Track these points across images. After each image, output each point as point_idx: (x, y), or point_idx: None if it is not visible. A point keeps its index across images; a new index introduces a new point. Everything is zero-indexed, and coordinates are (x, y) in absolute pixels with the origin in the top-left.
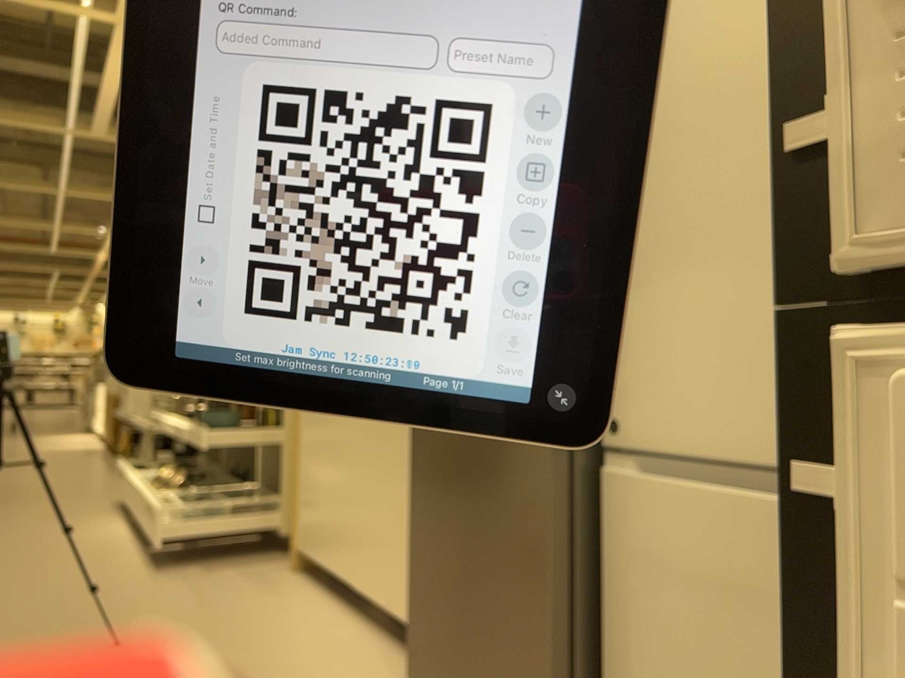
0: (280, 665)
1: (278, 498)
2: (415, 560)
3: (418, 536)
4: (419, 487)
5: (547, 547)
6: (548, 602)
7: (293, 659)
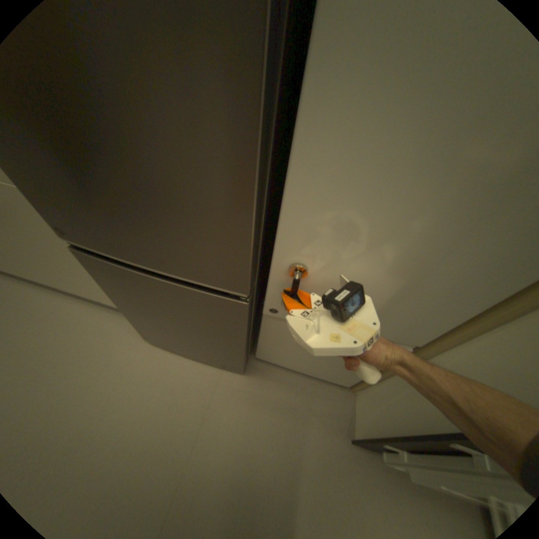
0: (60, 359)
1: None
2: (129, 315)
3: (129, 311)
4: (118, 297)
5: (241, 340)
6: (241, 348)
7: (64, 350)
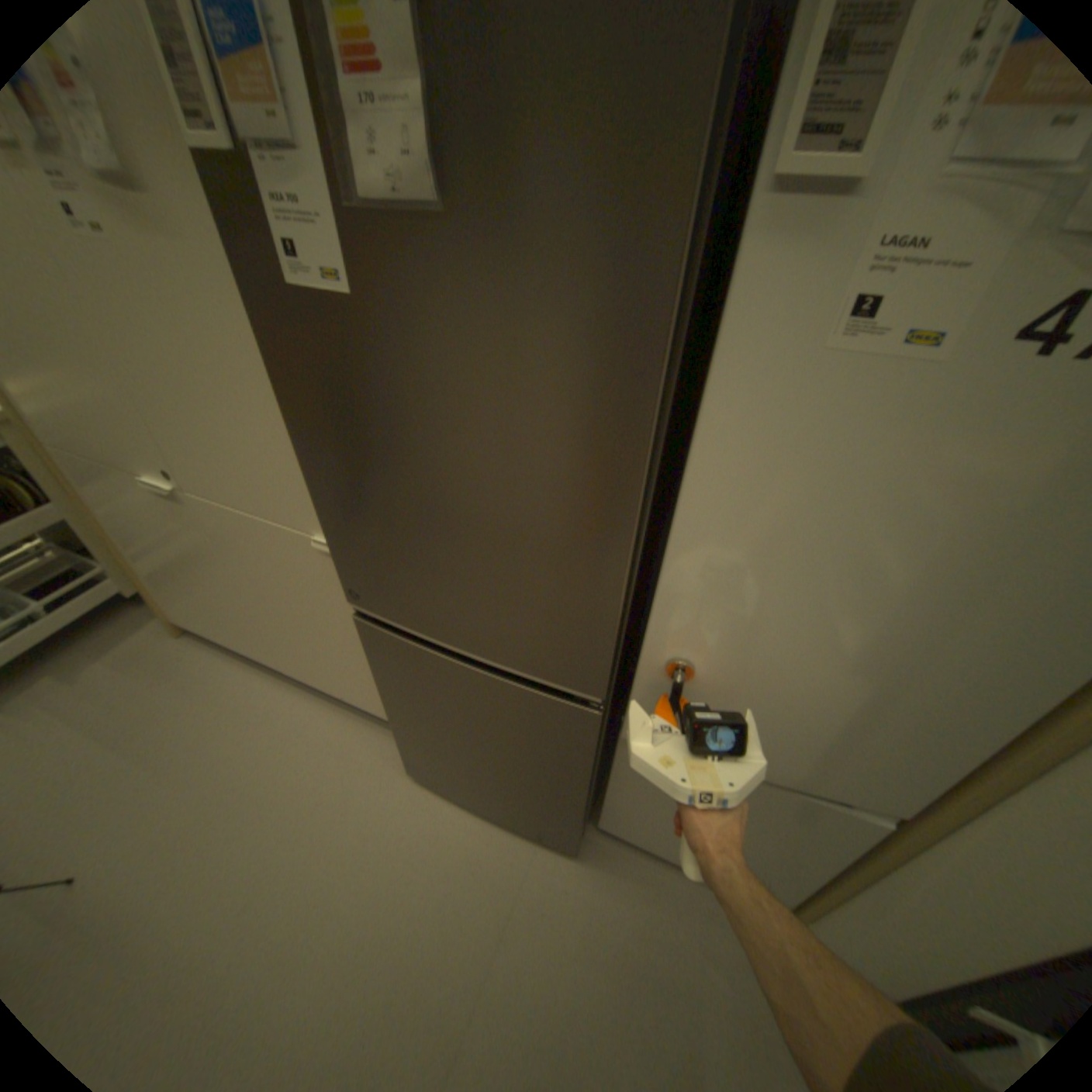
0: (273, 794)
1: (99, 566)
2: (398, 724)
3: (401, 717)
4: (393, 692)
5: (581, 780)
6: (578, 799)
7: (279, 778)
